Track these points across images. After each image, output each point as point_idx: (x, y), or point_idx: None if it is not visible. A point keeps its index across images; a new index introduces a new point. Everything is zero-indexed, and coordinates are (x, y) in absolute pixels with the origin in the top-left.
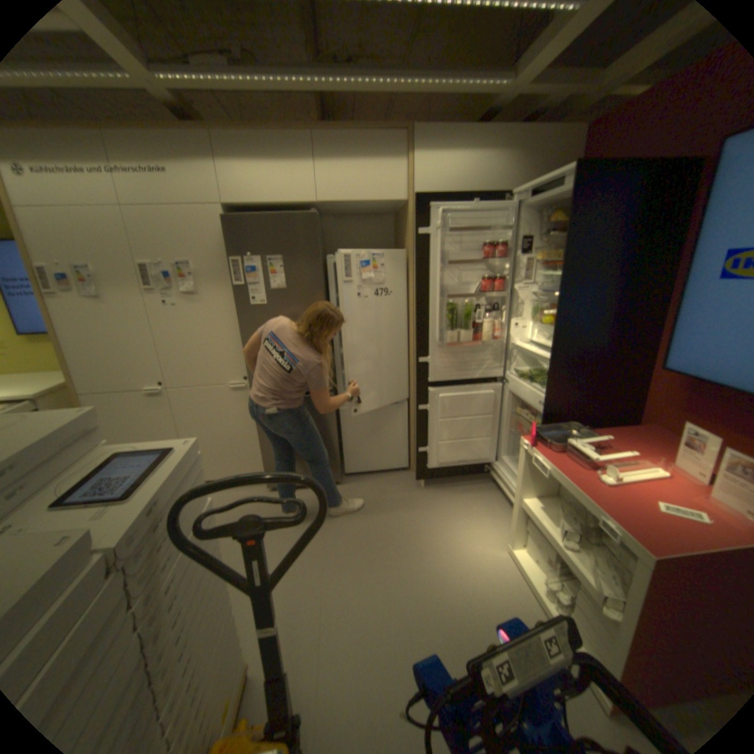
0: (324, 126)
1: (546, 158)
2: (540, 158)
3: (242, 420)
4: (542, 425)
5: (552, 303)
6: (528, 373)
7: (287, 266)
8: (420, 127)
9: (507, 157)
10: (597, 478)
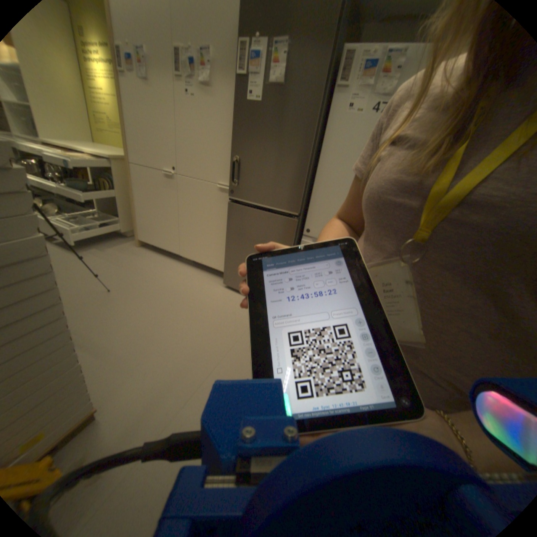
0: None
1: None
2: None
3: (220, 219)
4: None
5: None
6: None
7: (292, 53)
8: None
9: None
10: None
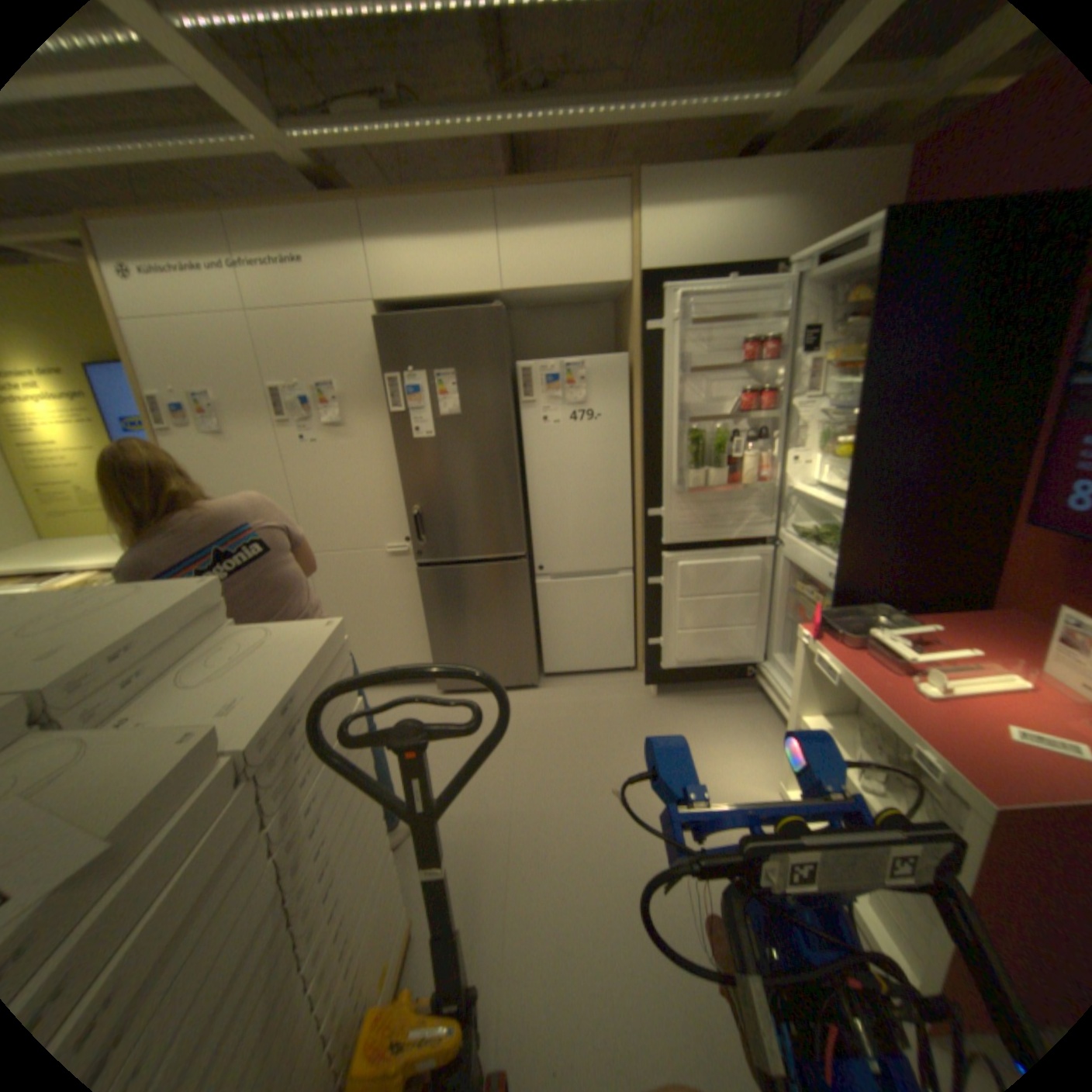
0: (509, 183)
1: (843, 205)
2: (834, 206)
3: (403, 597)
4: (832, 608)
5: (850, 425)
6: (811, 532)
7: (461, 385)
8: (649, 173)
9: (781, 207)
10: (912, 689)
